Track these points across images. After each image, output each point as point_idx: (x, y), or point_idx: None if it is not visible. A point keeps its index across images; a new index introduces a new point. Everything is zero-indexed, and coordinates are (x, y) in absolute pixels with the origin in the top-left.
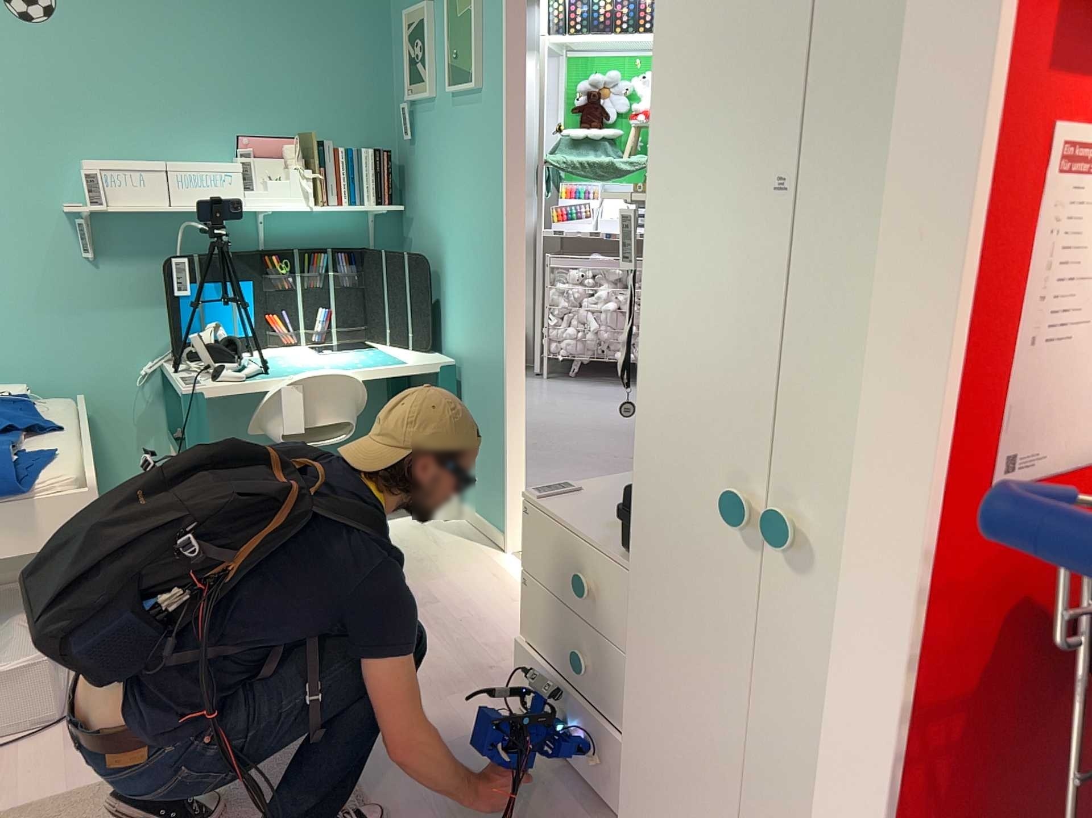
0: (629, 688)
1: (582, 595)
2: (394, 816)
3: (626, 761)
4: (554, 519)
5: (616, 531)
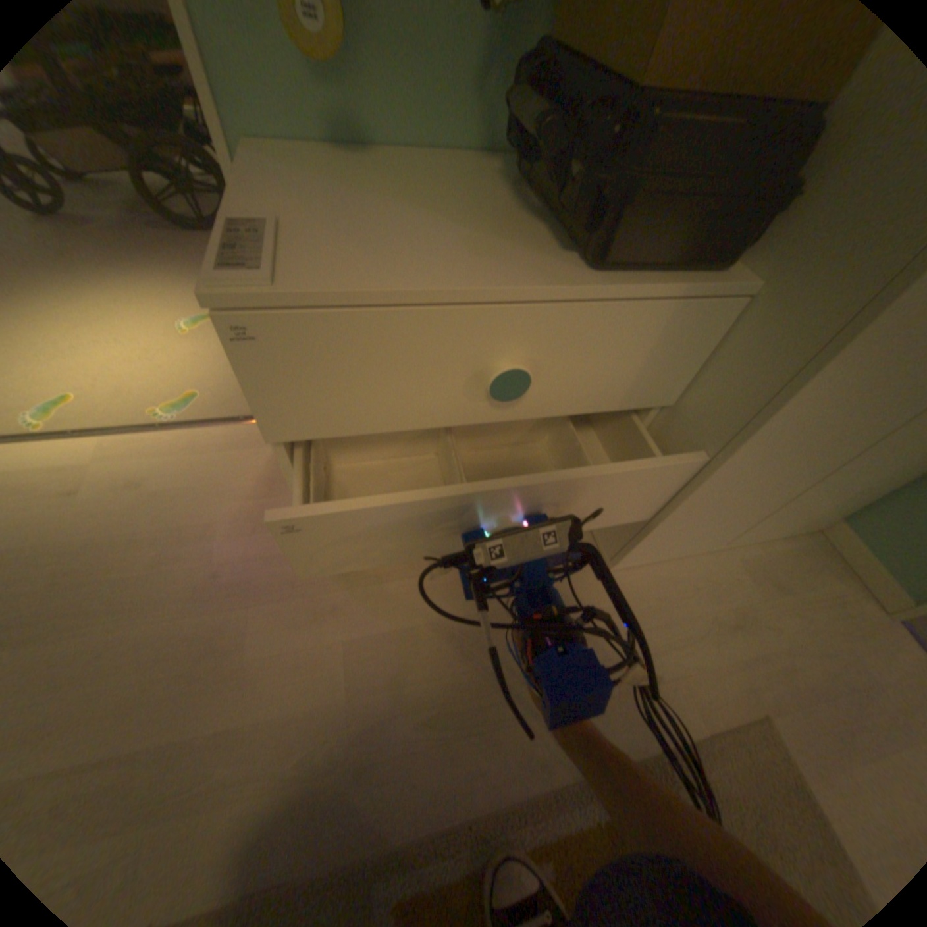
0: (760, 432)
1: (517, 388)
2: (457, 793)
3: (693, 494)
4: (366, 300)
5: (510, 249)
